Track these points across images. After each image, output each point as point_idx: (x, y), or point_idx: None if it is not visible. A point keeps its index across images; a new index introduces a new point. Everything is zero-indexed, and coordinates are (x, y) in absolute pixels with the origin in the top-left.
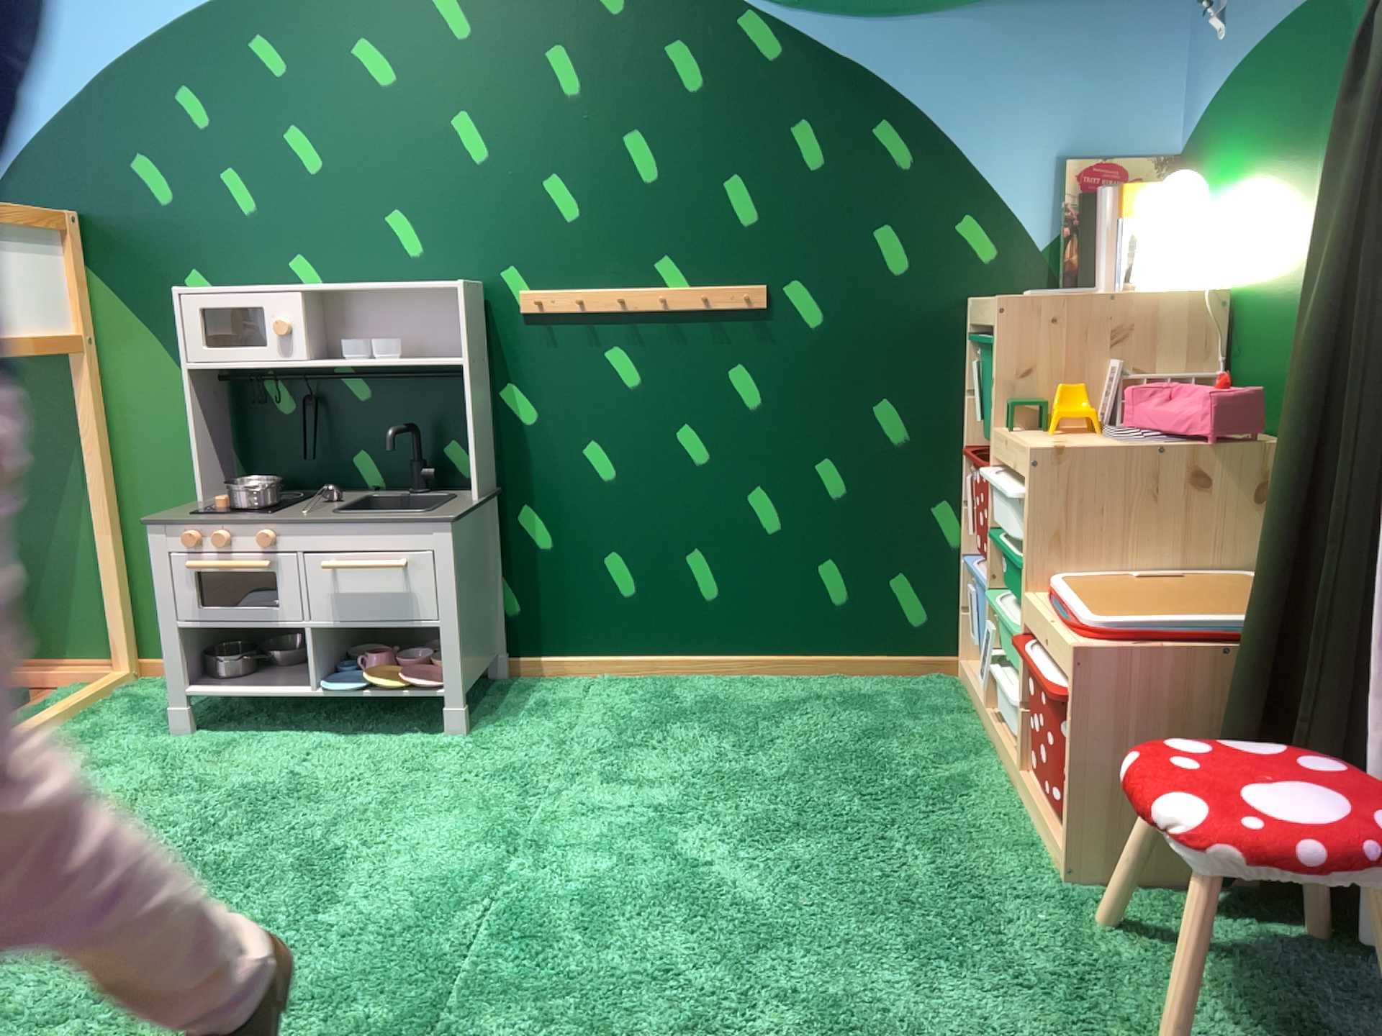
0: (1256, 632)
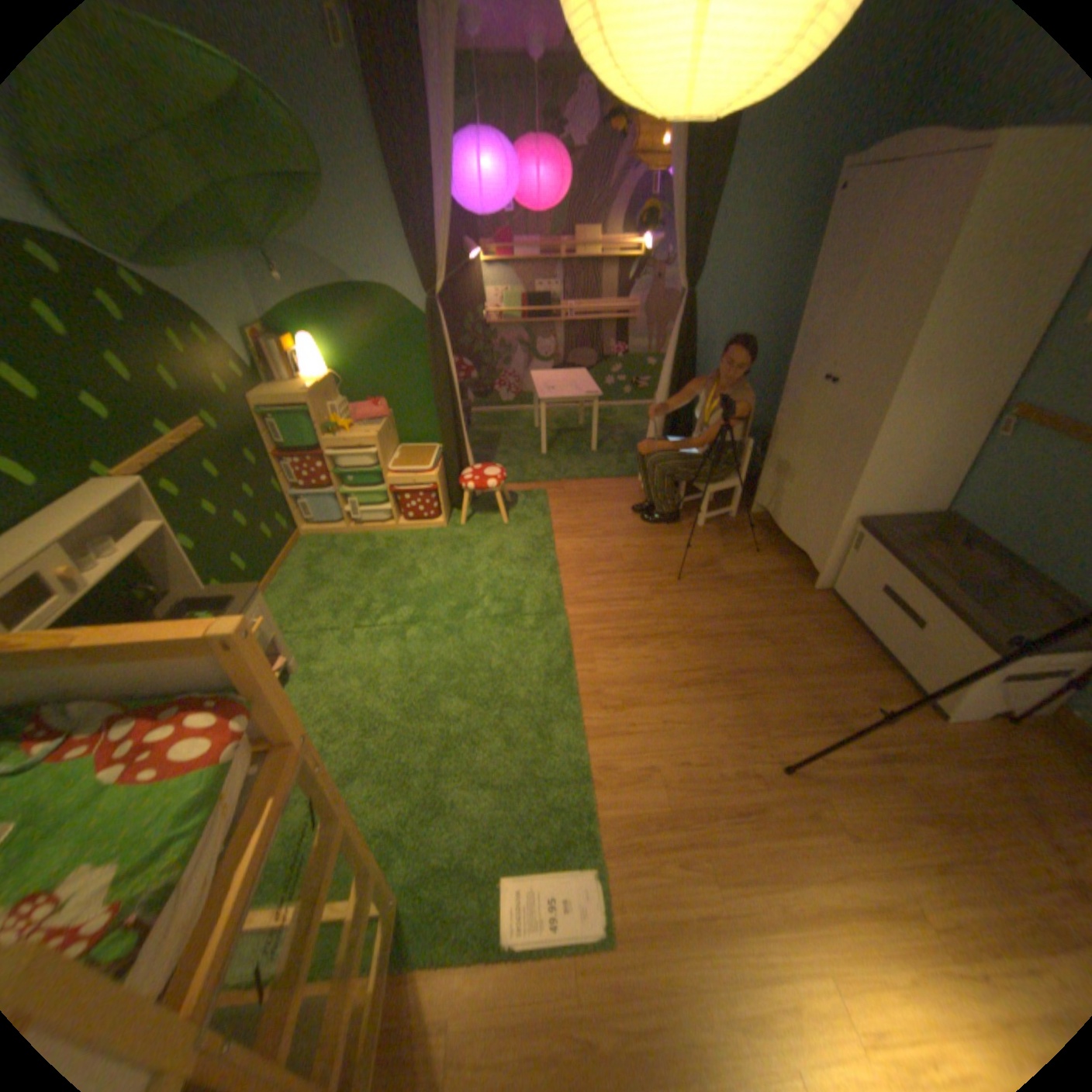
0: (448, 453)
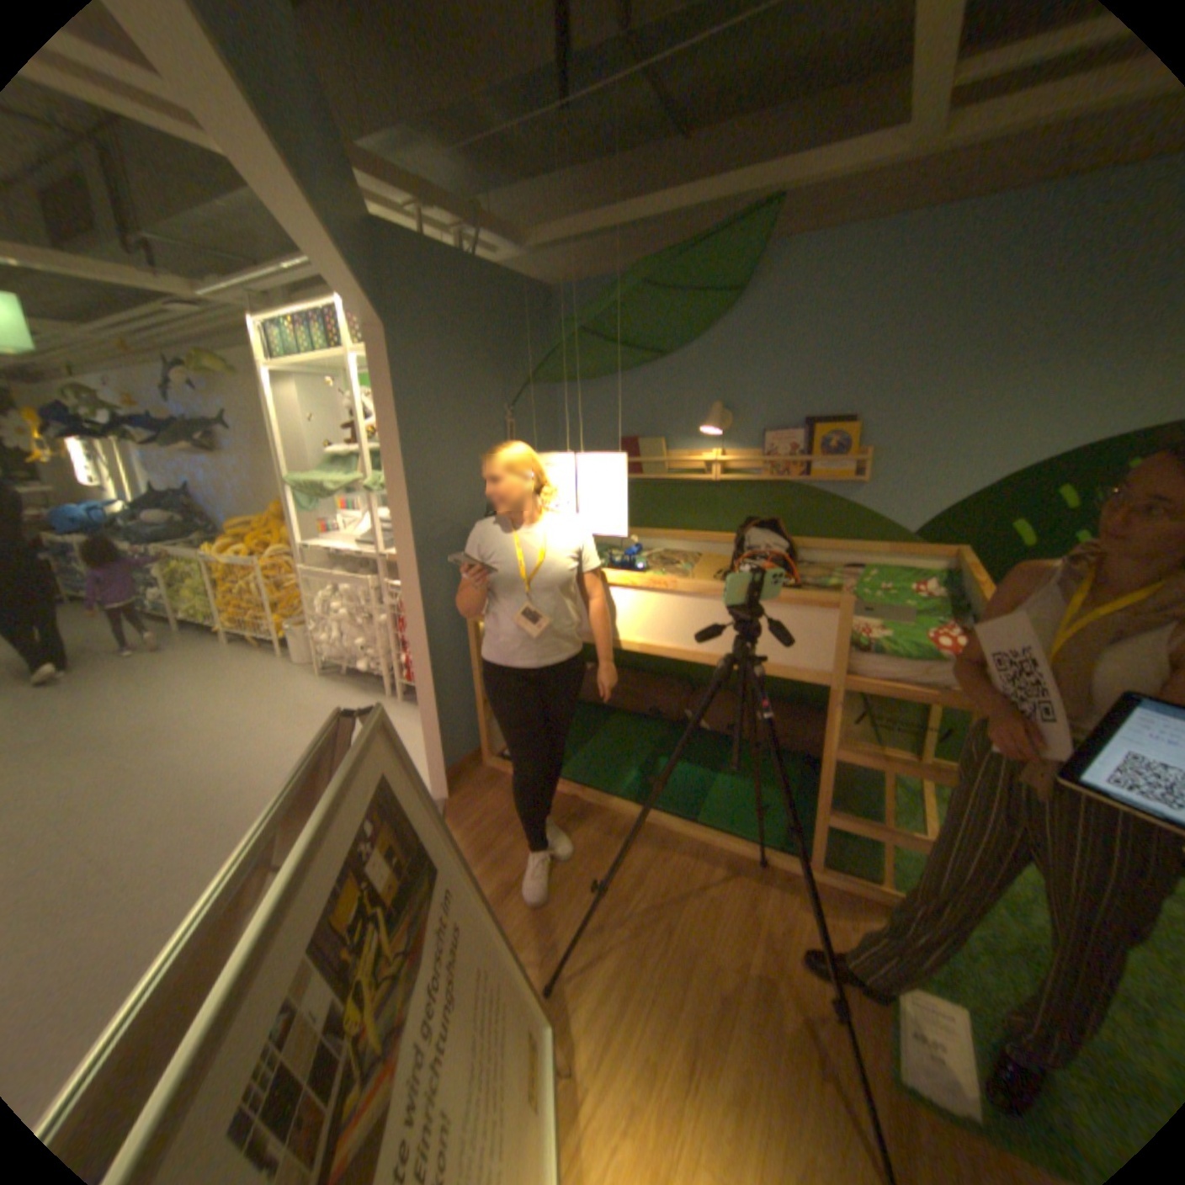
0: None
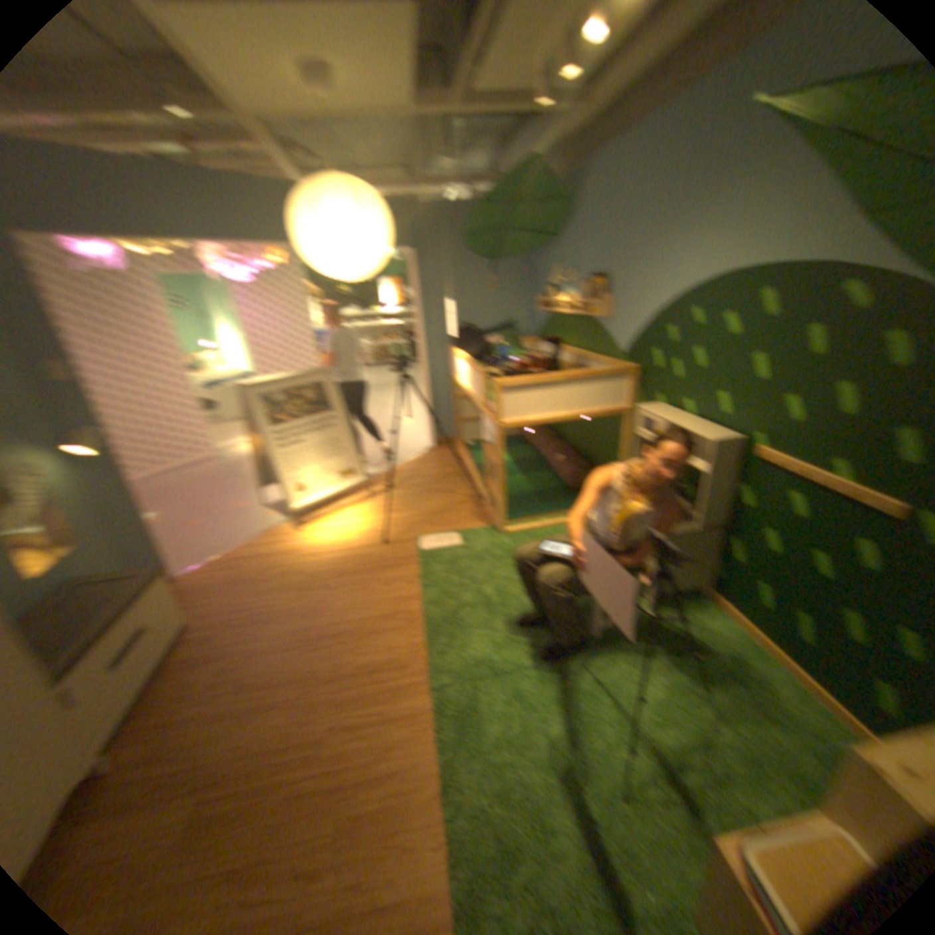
0: None
